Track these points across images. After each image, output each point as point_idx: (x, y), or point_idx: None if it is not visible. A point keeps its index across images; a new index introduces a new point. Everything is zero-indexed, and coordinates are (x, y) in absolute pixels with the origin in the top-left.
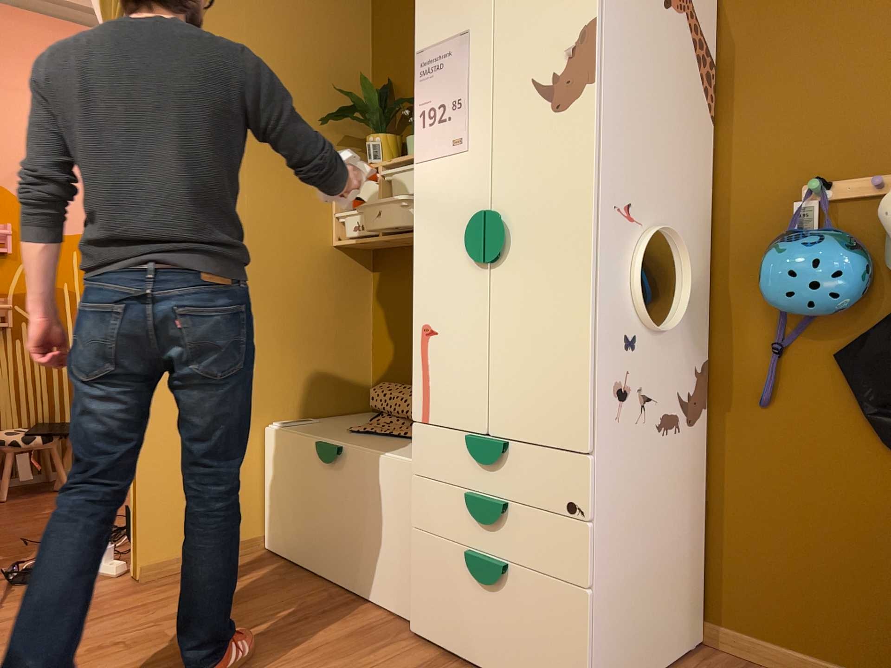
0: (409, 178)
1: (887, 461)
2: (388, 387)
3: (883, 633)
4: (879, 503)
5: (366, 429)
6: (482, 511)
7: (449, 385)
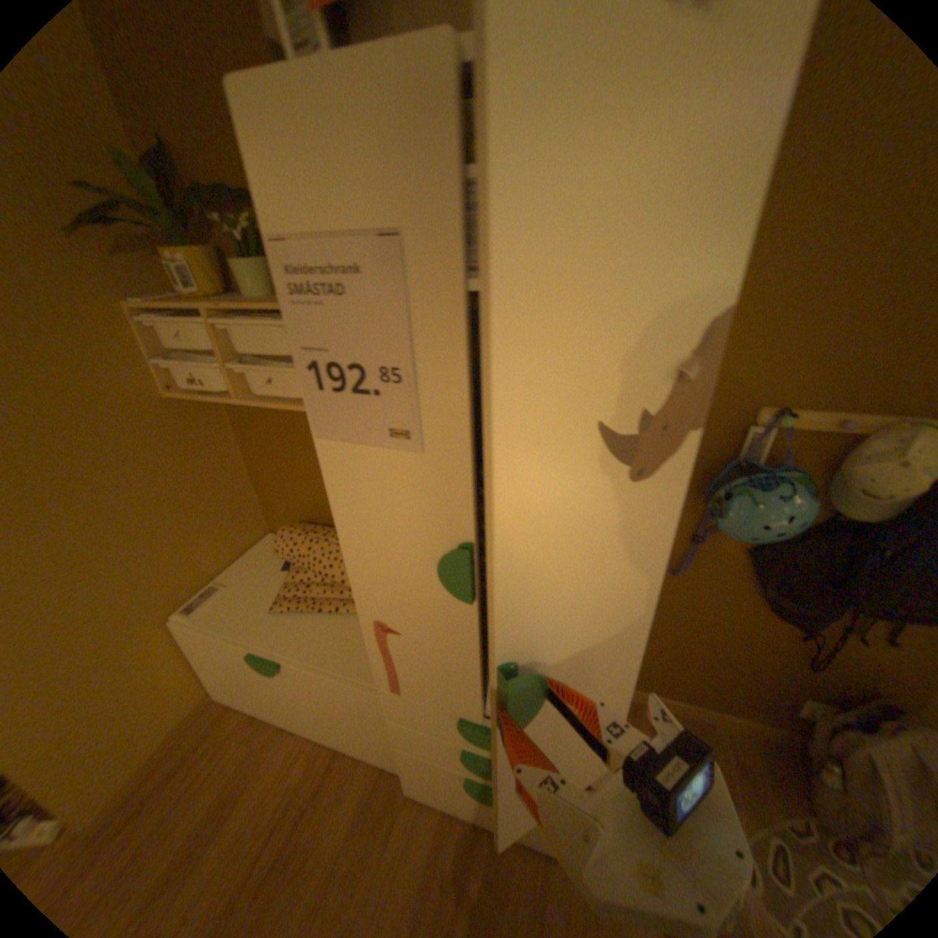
0: (257, 336)
1: (767, 616)
2: (292, 539)
3: (730, 695)
4: (752, 637)
5: (290, 606)
6: (482, 772)
7: (425, 679)
